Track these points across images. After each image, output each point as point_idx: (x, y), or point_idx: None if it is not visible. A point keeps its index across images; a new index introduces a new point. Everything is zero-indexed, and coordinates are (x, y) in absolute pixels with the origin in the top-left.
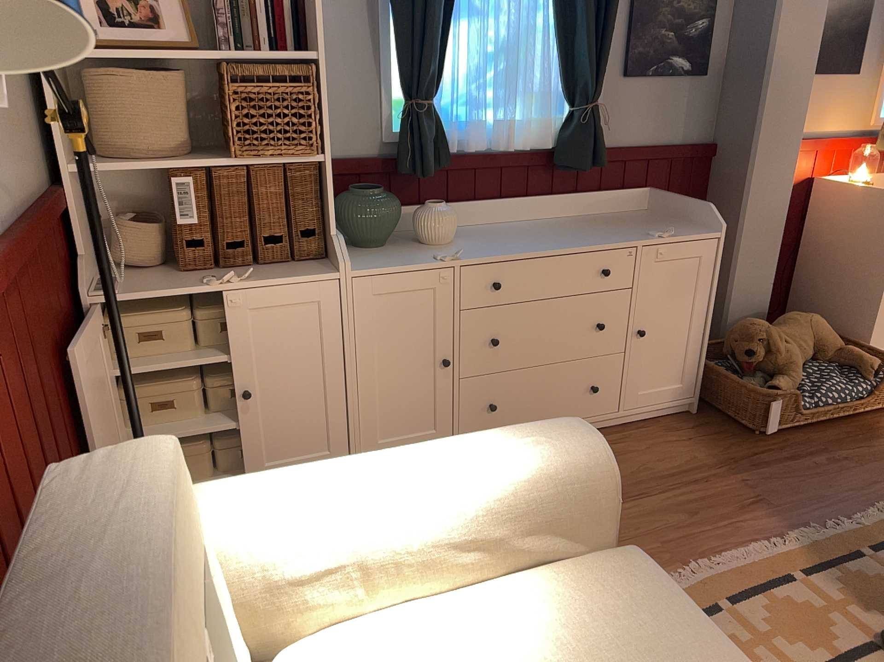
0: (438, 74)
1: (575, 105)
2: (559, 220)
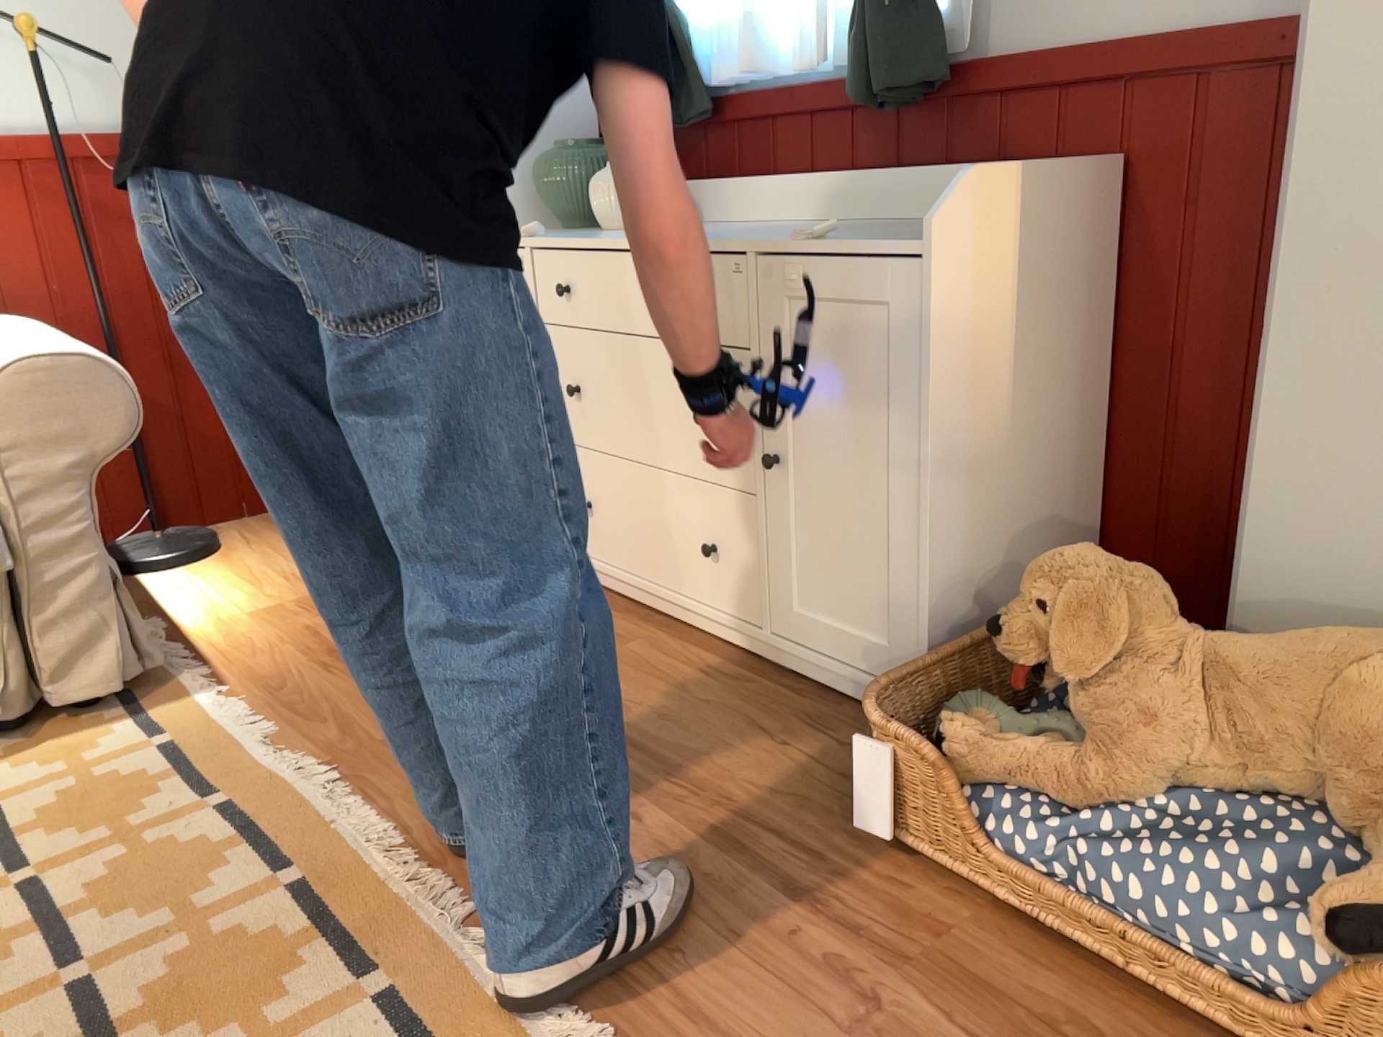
0: None
1: None
2: (859, 224)
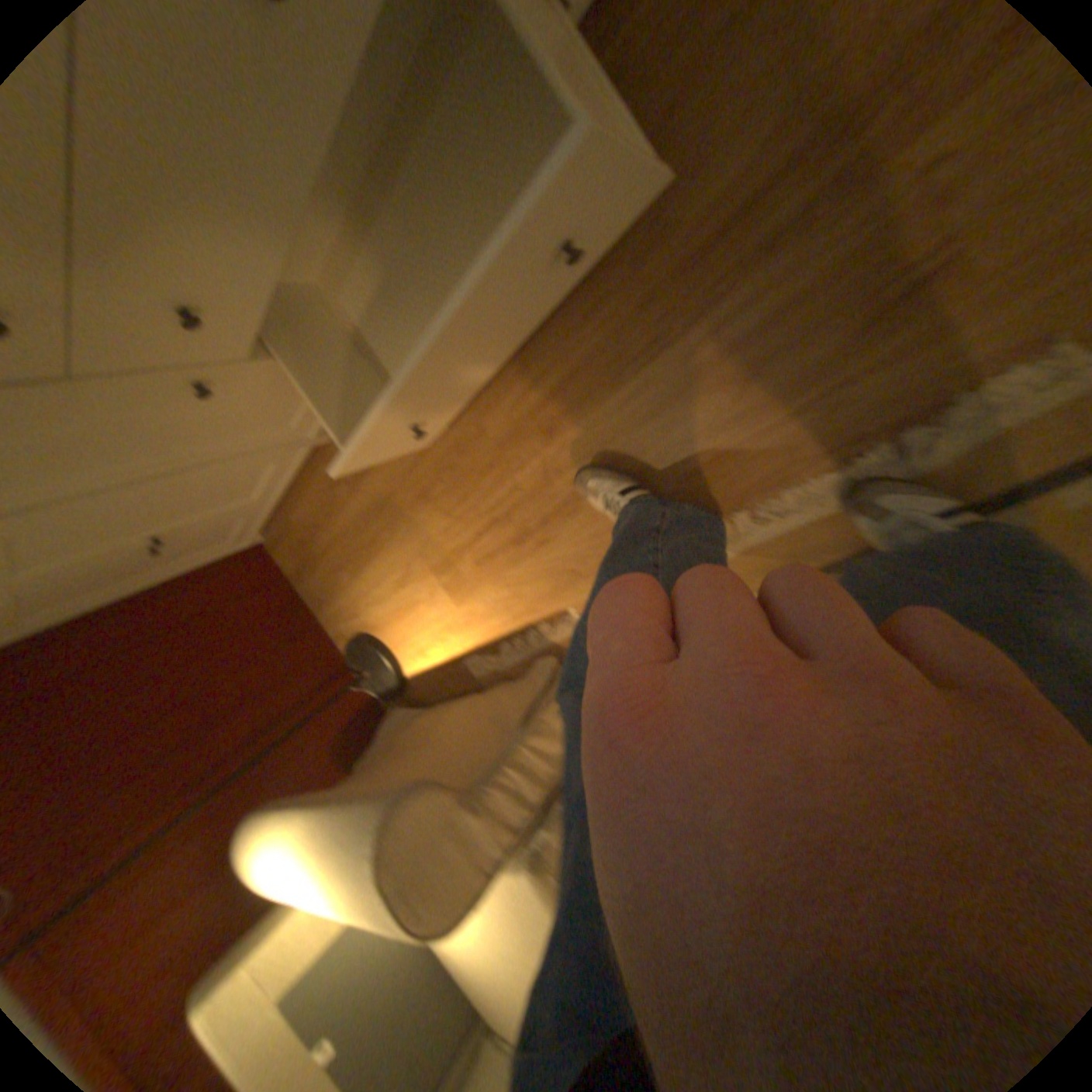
0: None
1: None
2: None
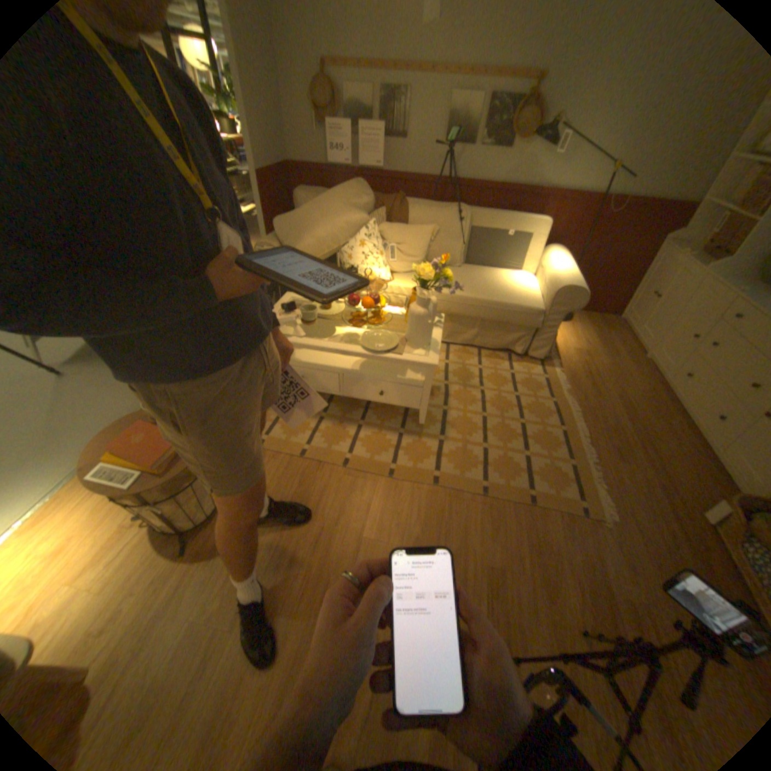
0: None
1: None
2: None
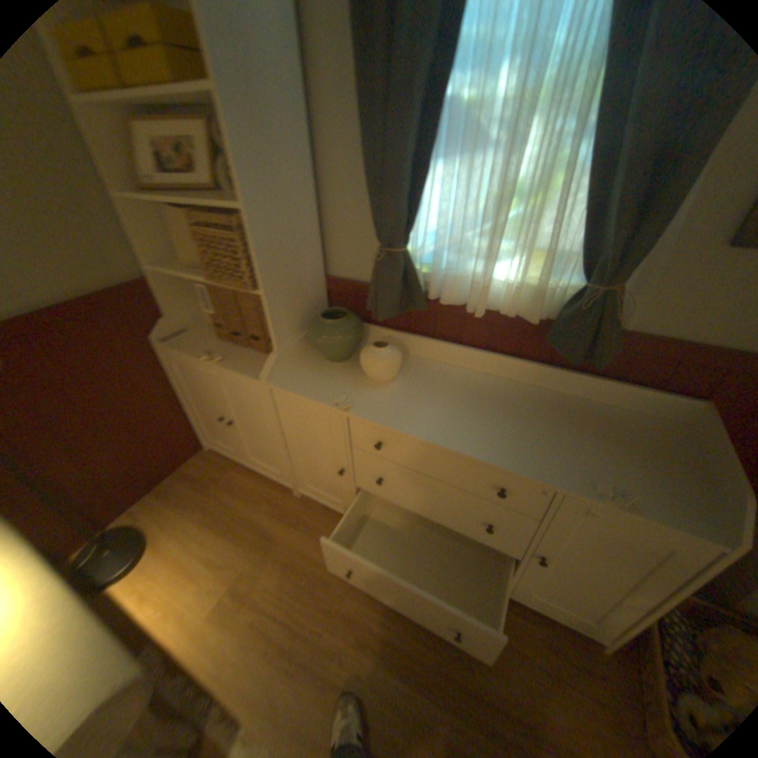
0: (410, 221)
1: (592, 280)
2: (537, 395)
